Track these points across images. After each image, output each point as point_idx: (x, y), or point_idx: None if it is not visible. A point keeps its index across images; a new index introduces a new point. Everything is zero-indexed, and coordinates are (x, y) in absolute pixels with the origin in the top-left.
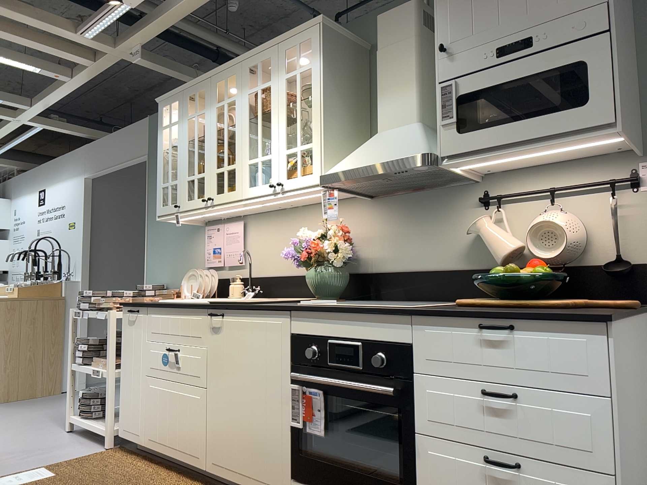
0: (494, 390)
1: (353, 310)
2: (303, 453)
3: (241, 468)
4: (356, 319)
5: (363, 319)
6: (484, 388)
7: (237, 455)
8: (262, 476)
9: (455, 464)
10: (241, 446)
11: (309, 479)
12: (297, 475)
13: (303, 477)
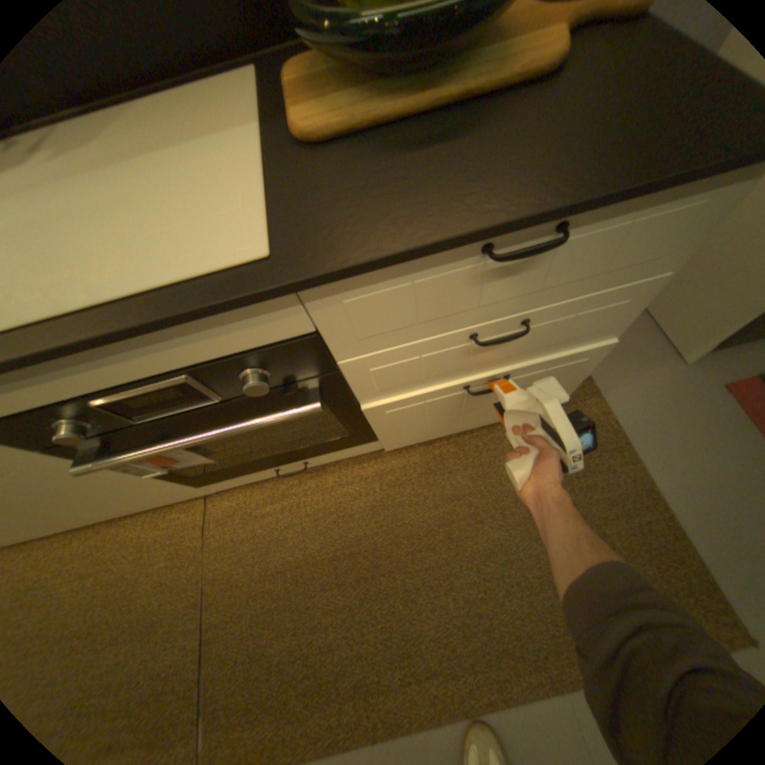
0: (490, 328)
1: (86, 343)
2: (190, 474)
3: (109, 513)
4: (116, 347)
5: (140, 340)
6: (470, 332)
7: (85, 515)
8: (150, 503)
9: (420, 401)
10: (80, 511)
11: (223, 478)
12: (201, 484)
13: (212, 481)
